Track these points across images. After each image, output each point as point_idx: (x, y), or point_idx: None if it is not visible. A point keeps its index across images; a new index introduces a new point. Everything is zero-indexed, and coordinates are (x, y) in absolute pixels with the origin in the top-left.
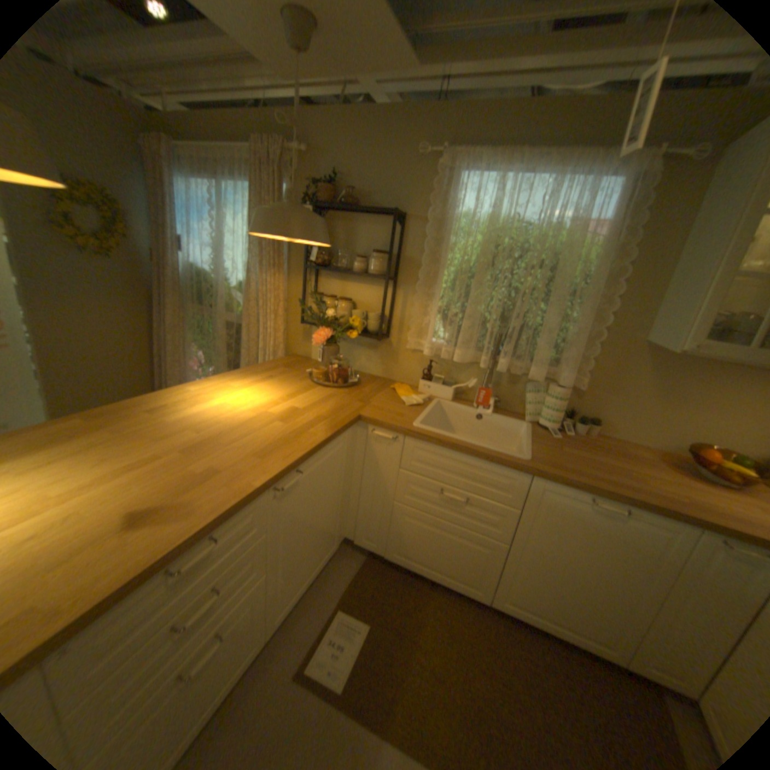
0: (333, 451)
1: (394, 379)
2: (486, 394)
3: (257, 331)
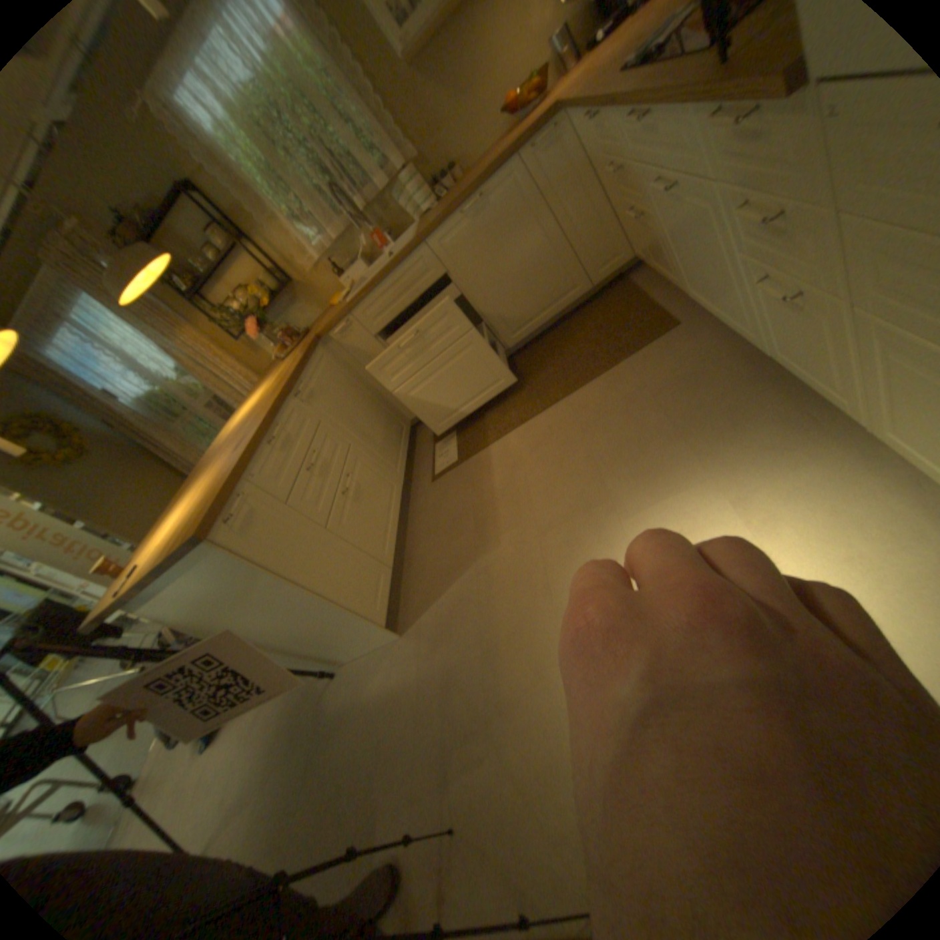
0: (322, 363)
1: (331, 301)
2: (378, 234)
3: (226, 382)
